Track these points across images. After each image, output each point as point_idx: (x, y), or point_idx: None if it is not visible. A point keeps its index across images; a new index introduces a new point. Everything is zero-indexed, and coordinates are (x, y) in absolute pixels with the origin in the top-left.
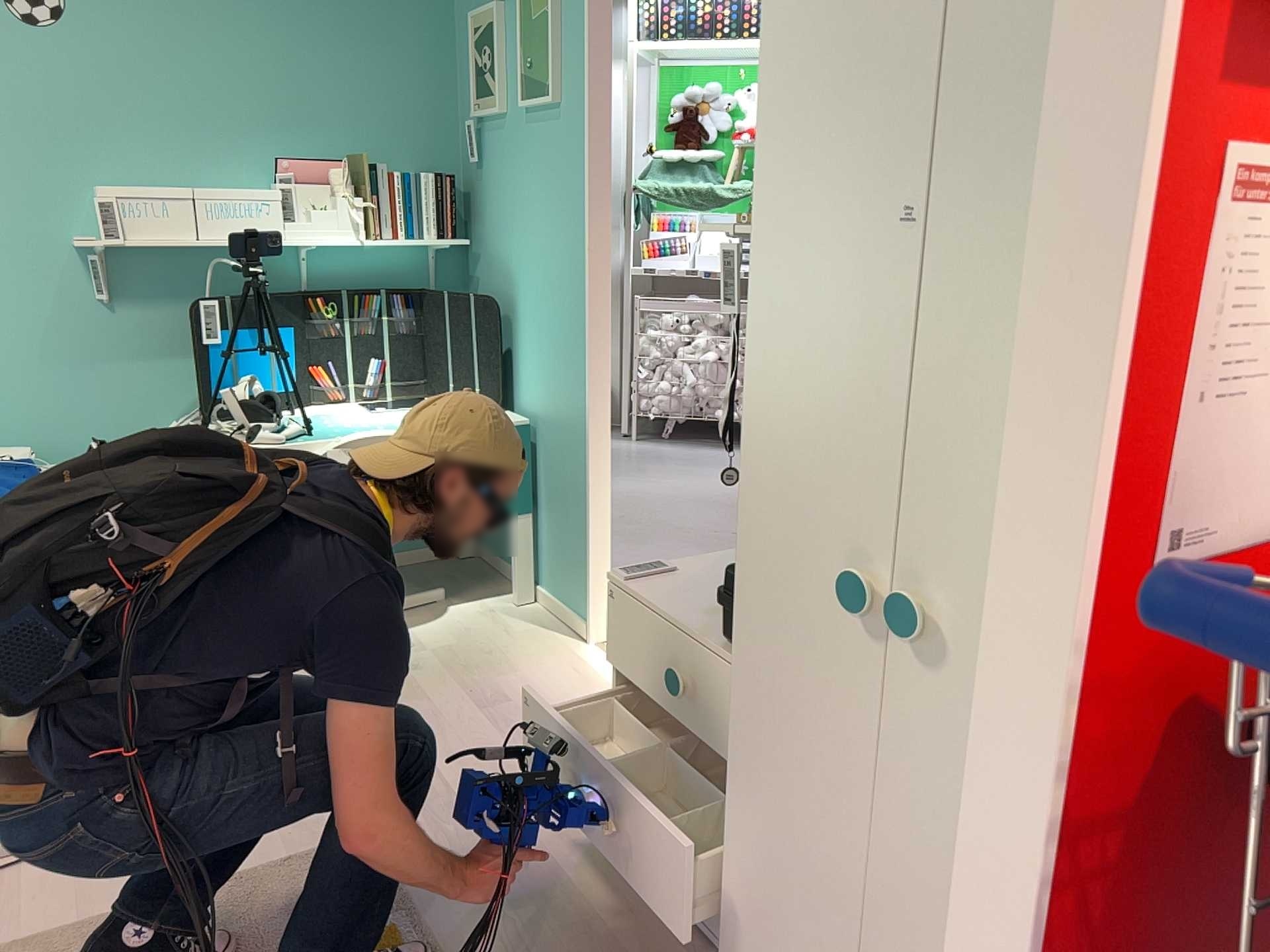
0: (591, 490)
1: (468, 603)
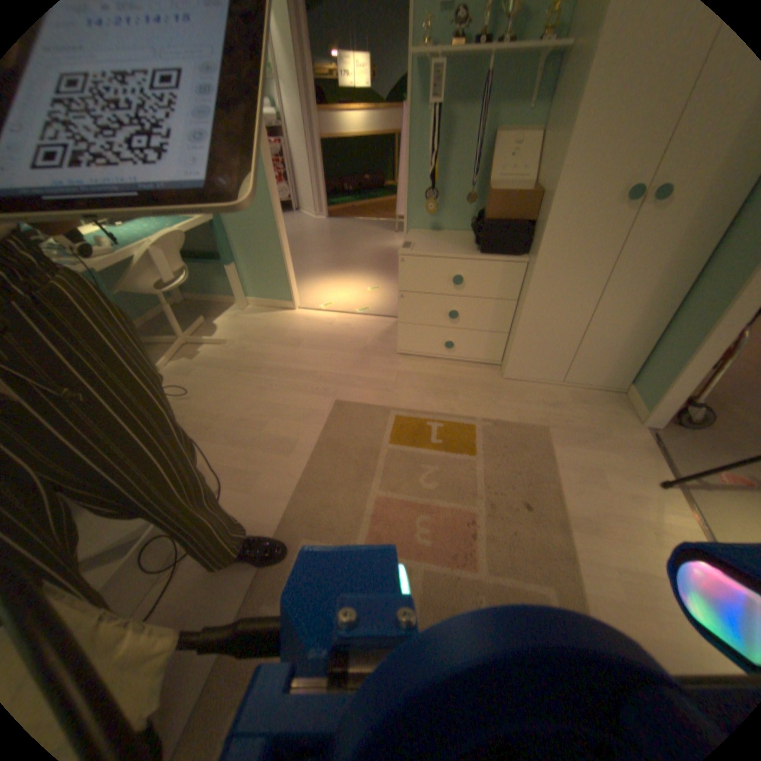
0: (281, 236)
1: (217, 317)
